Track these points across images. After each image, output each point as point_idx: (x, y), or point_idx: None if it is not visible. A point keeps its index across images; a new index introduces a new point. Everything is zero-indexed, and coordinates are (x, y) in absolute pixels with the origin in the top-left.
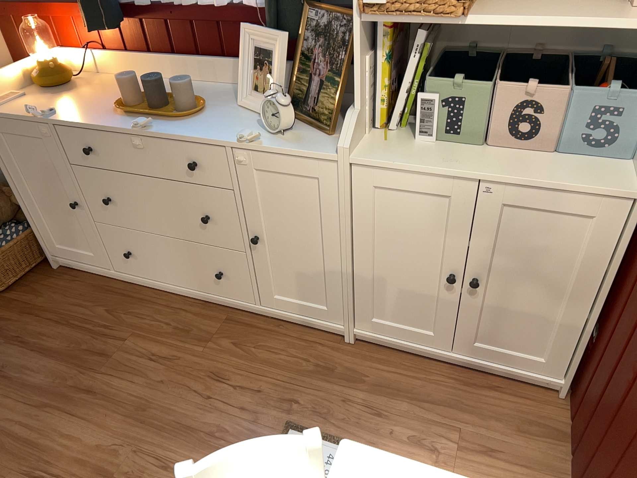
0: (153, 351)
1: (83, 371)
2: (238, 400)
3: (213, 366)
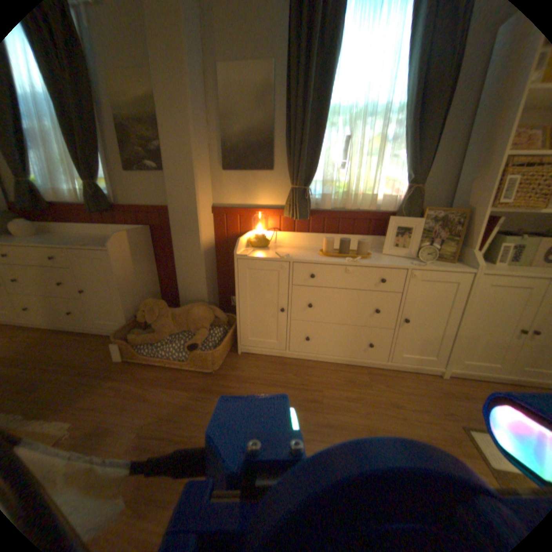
0: (343, 398)
1: (310, 417)
2: (423, 421)
3: (388, 403)
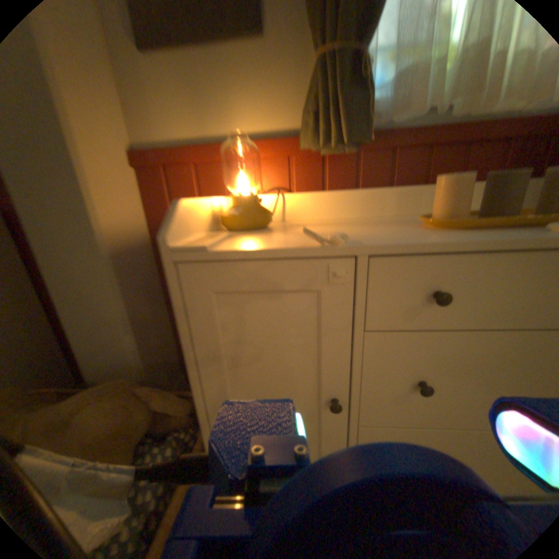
0: None
1: None
2: None
3: None
